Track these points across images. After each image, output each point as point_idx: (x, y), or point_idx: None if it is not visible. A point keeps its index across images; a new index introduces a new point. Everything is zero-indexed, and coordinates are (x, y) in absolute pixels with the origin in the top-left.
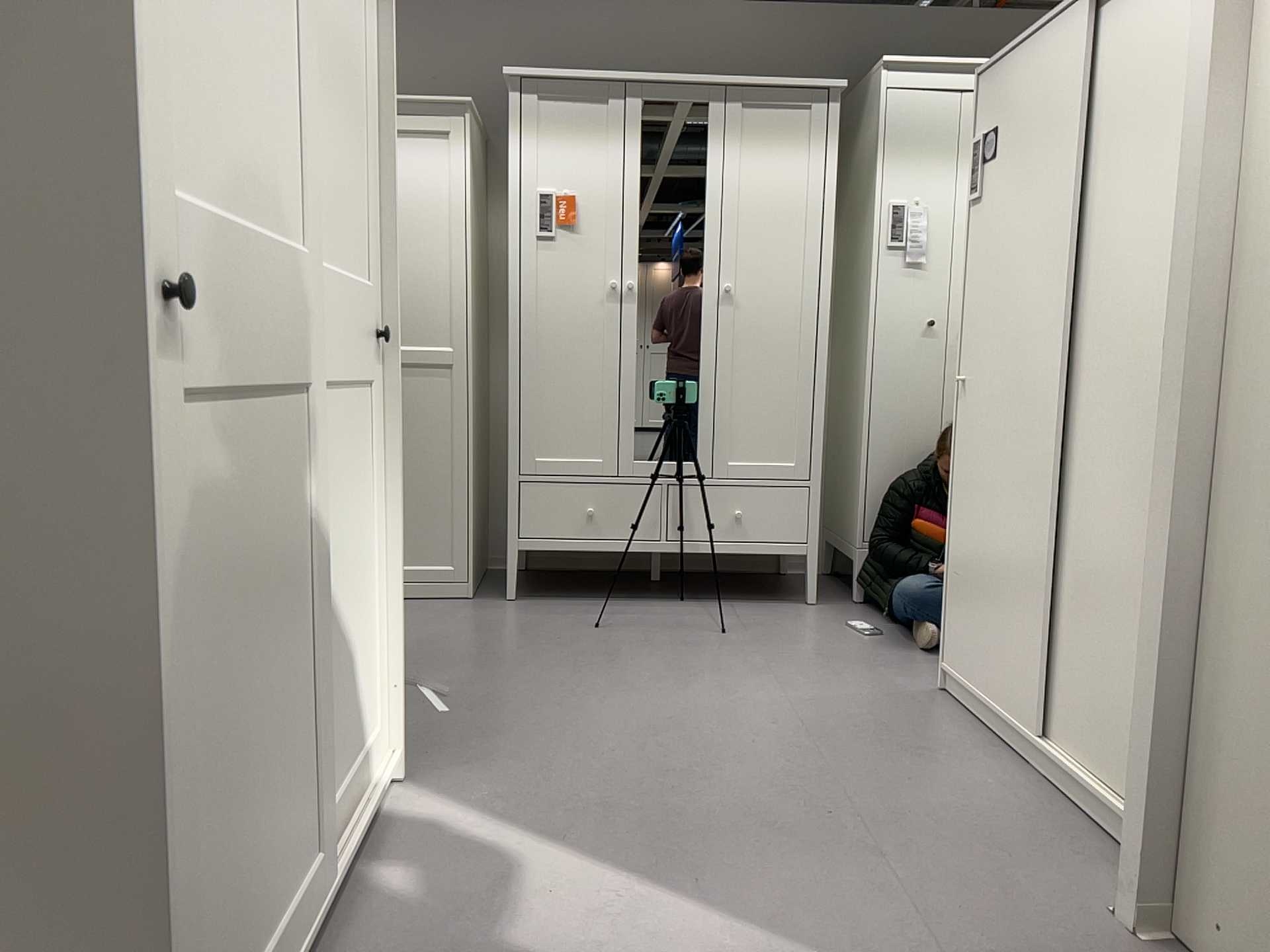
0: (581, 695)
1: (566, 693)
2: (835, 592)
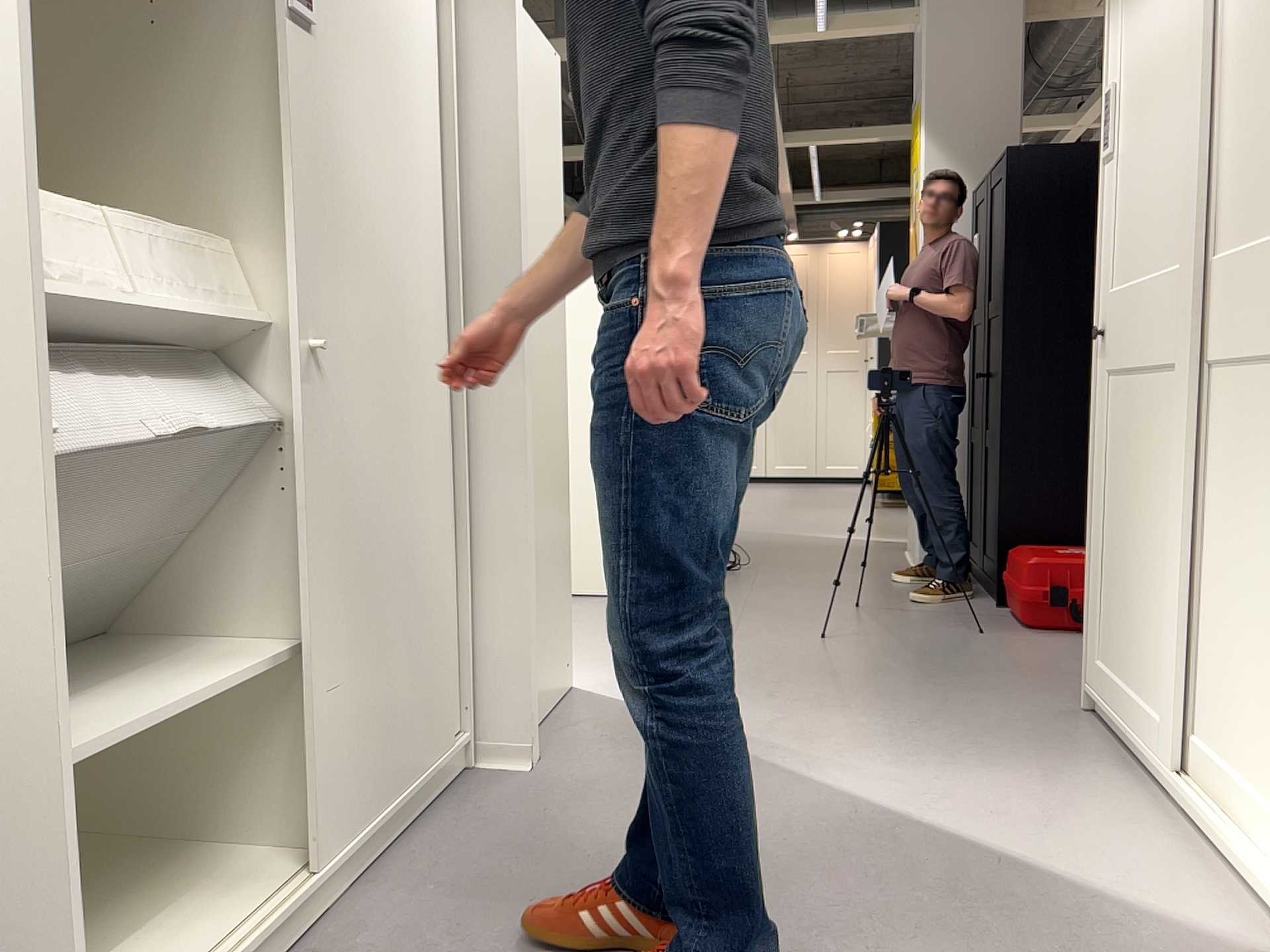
0: None
1: None
2: None
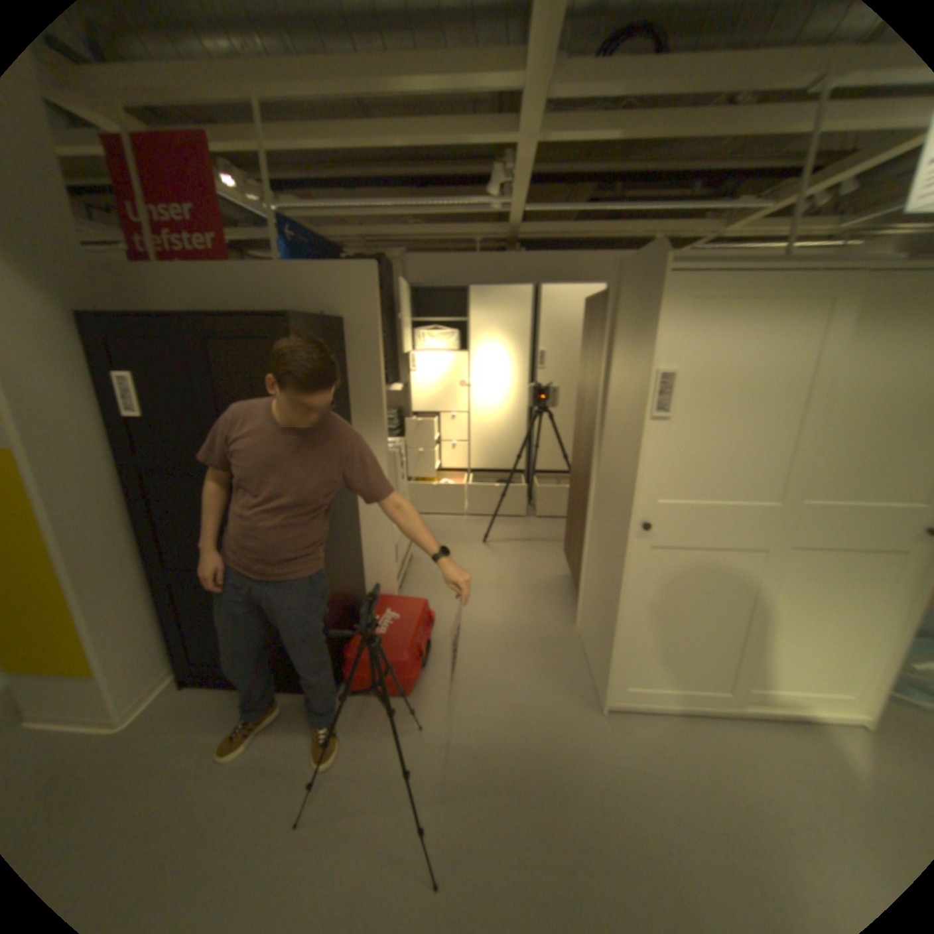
0: None
1: None
2: None
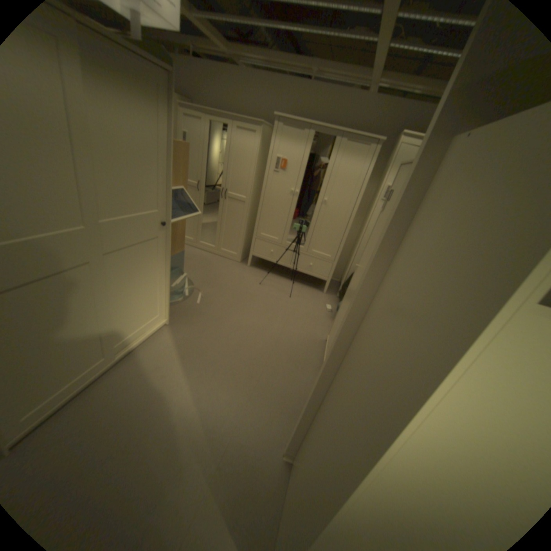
0: (235, 307)
1: (232, 305)
2: (335, 290)
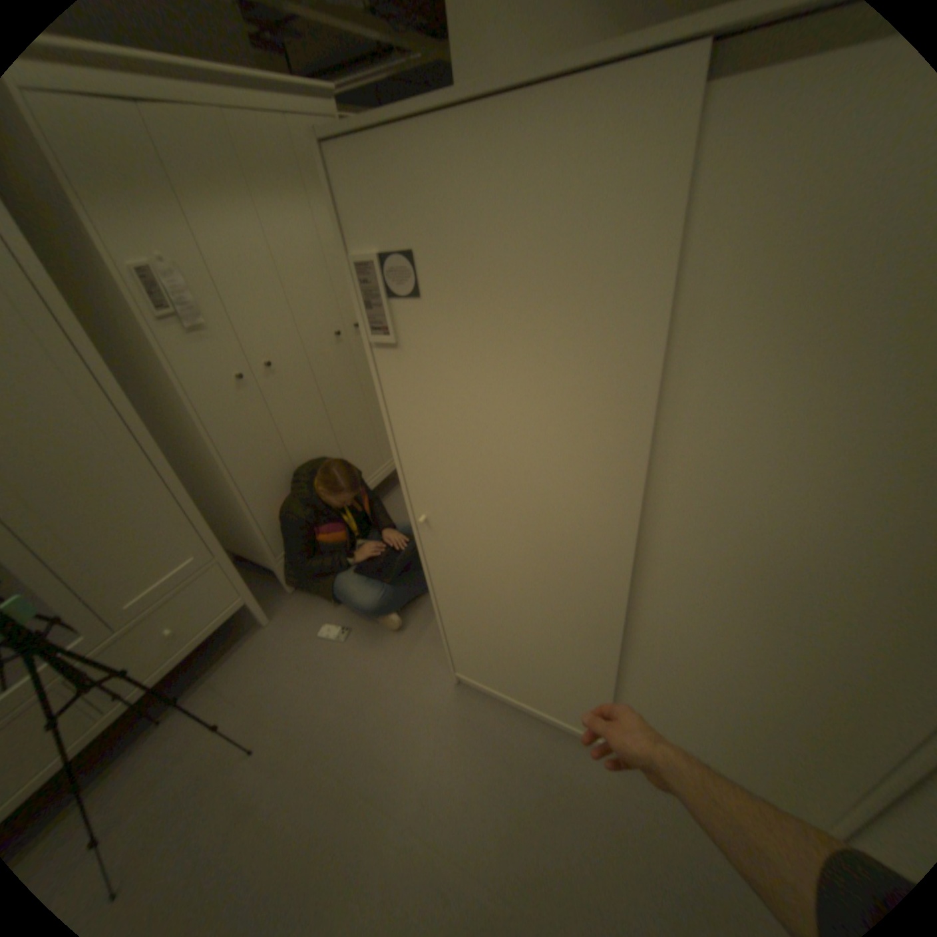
0: None
1: None
2: (258, 588)
